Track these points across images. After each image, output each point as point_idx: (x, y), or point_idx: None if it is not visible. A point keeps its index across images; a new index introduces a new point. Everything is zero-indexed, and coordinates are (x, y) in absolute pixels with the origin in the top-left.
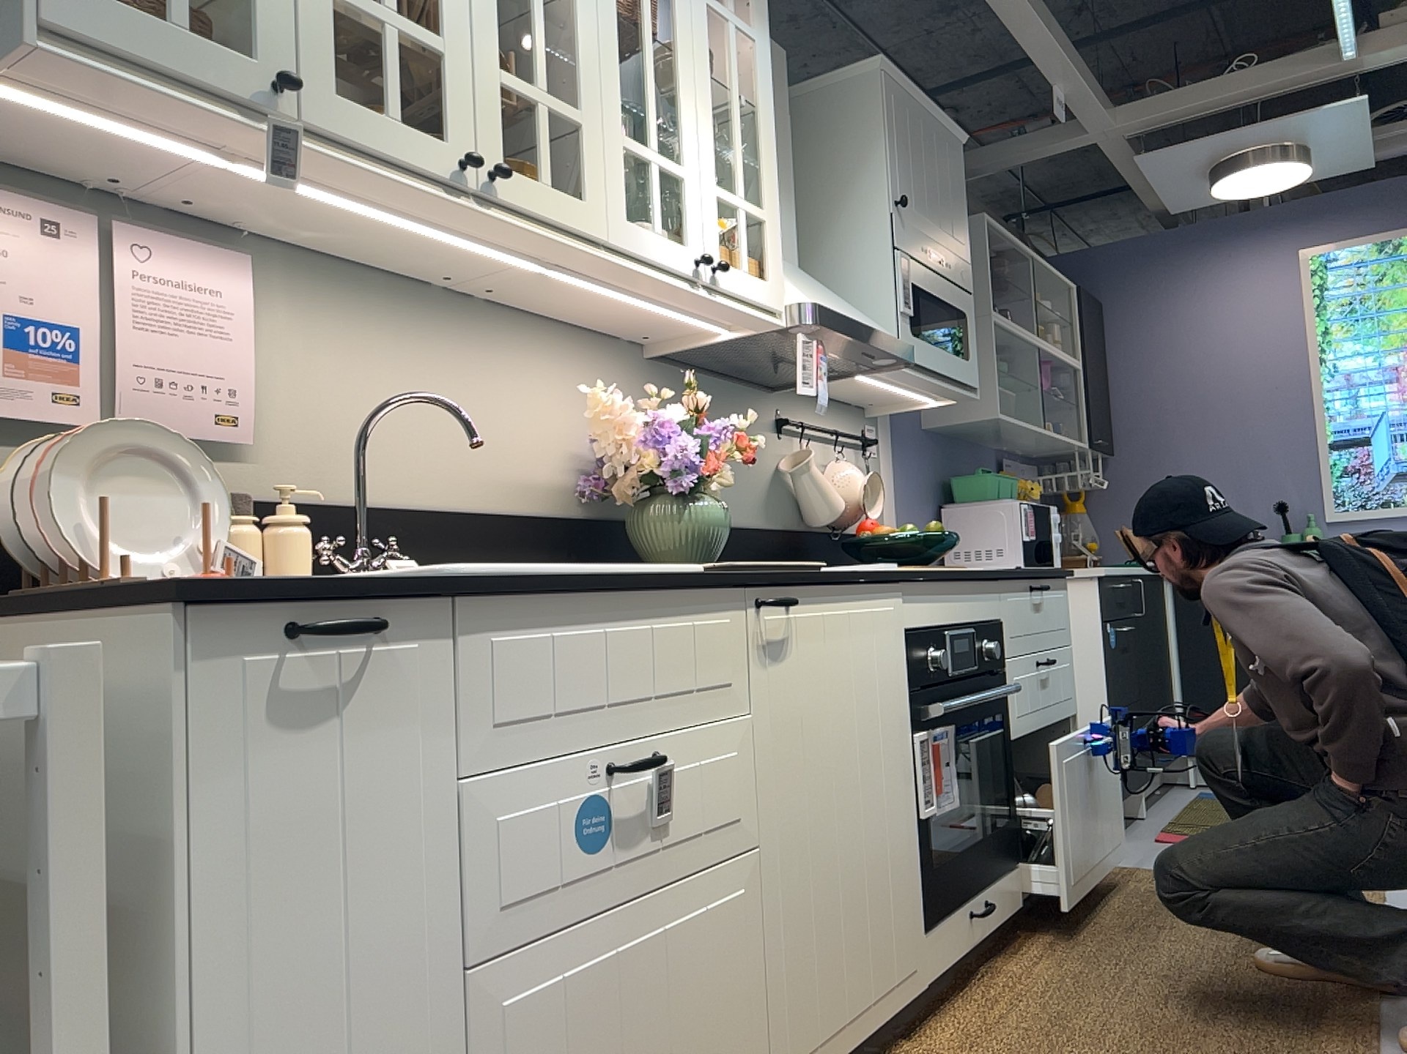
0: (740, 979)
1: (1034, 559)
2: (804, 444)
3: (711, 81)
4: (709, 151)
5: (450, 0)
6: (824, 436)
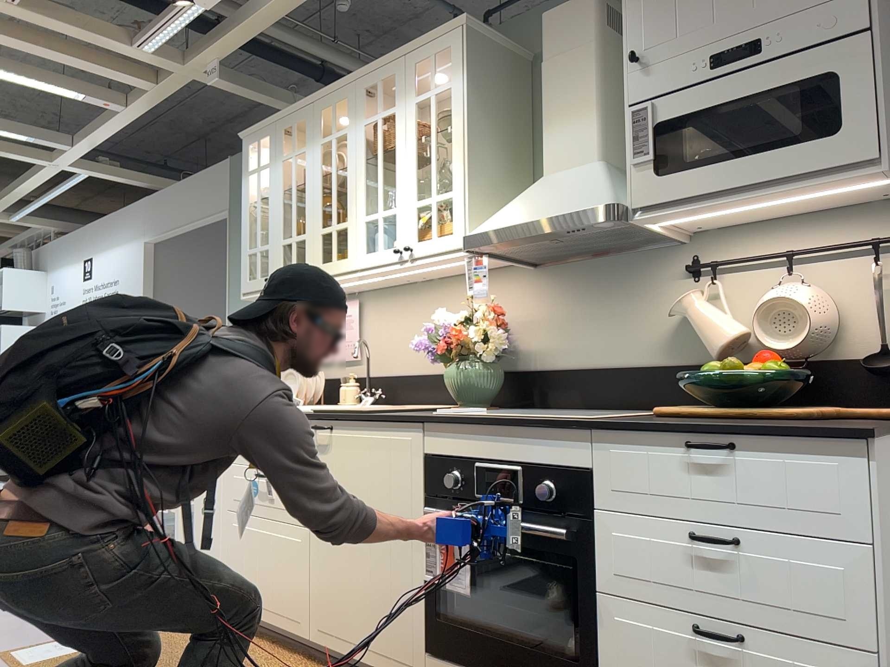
0: (297, 573)
1: None
2: (719, 280)
3: (414, 145)
4: (411, 185)
5: (307, 218)
6: (780, 260)
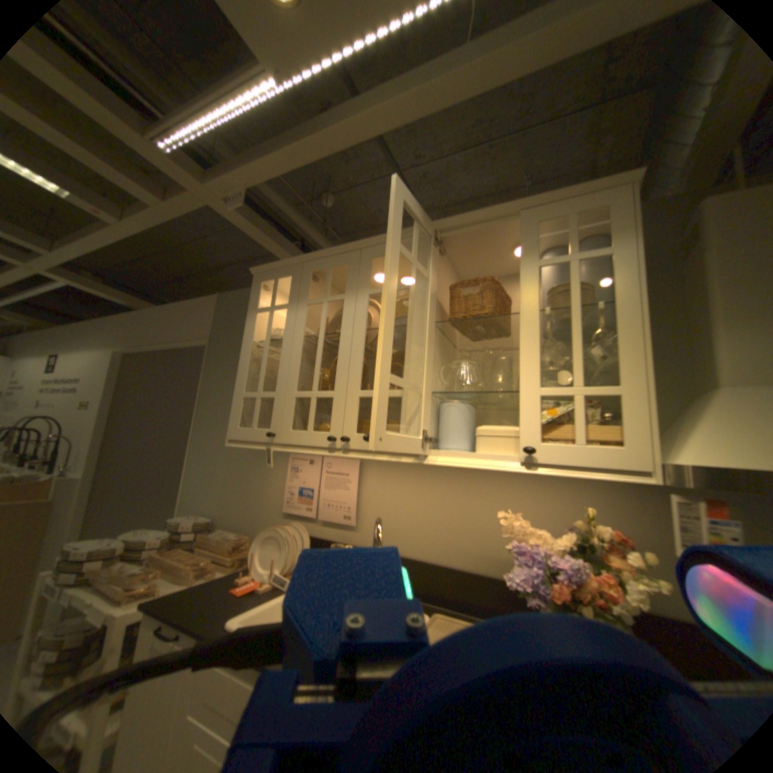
0: None
1: None
2: None
3: (541, 315)
4: (534, 364)
5: (341, 374)
6: None
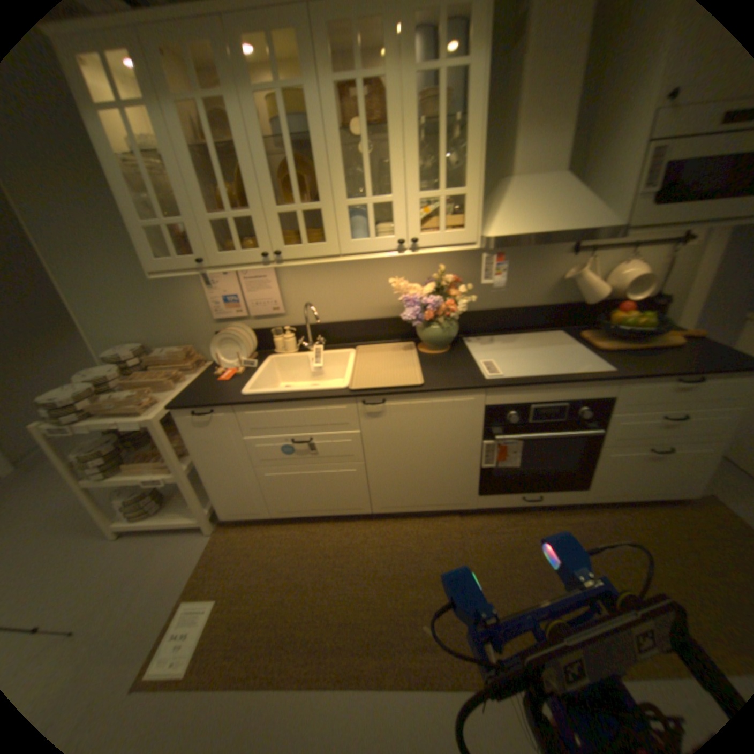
0: (356, 488)
1: None
2: (594, 257)
3: (418, 128)
4: (415, 175)
5: (251, 193)
6: (627, 245)
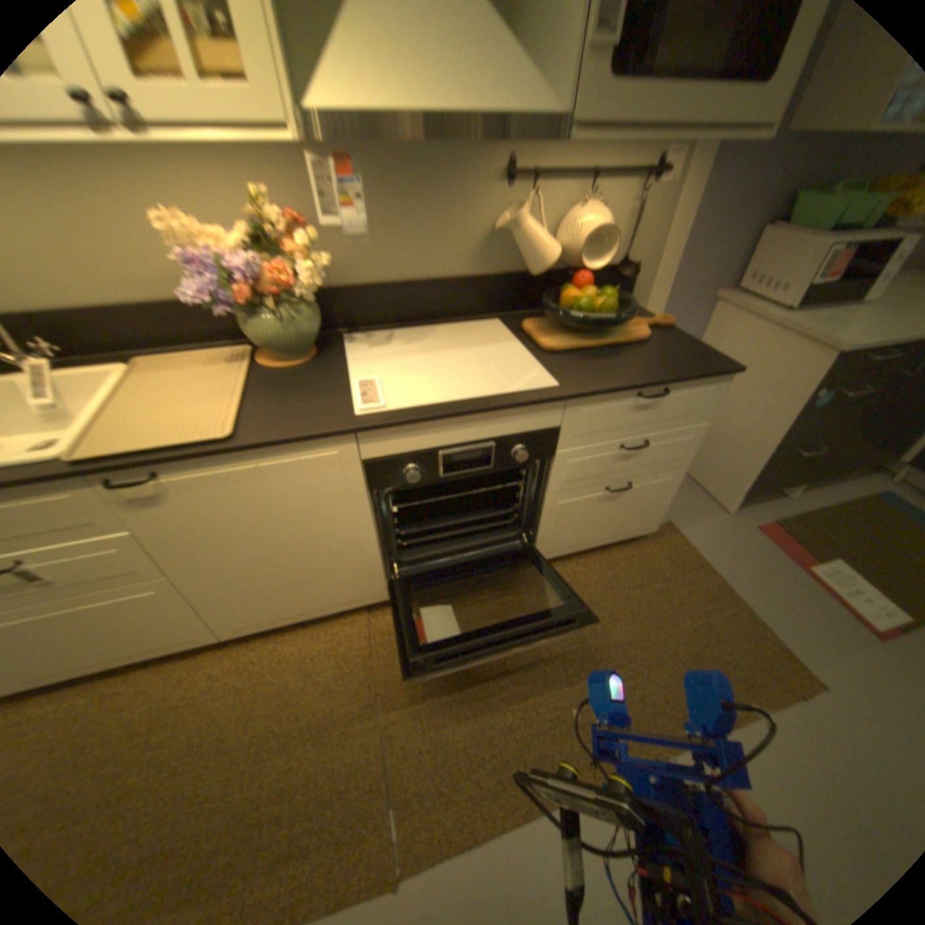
0: (164, 615)
1: (816, 299)
2: (535, 188)
3: None
4: None
5: None
6: (581, 171)
